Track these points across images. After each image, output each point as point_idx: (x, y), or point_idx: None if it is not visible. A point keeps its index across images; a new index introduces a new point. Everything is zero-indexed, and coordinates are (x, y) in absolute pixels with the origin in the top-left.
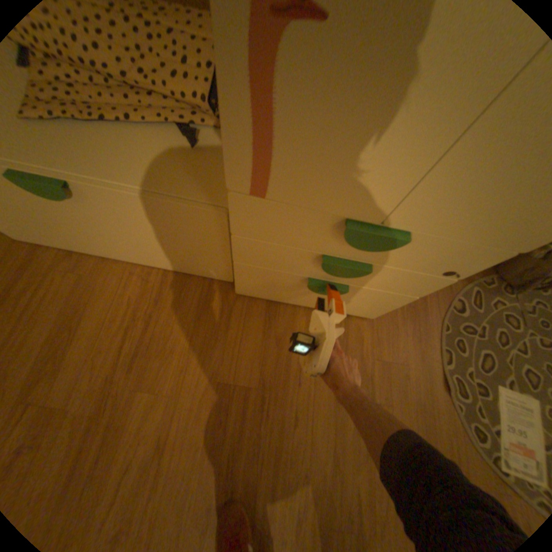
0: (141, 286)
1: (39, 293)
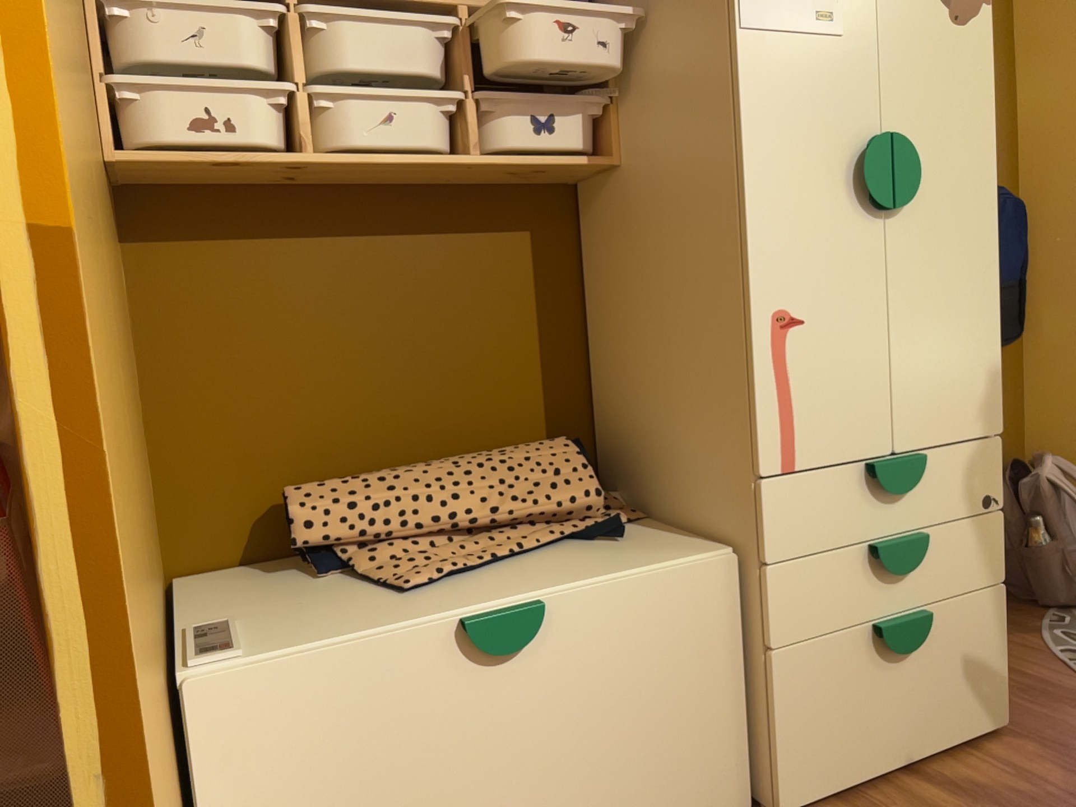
0: None
1: None
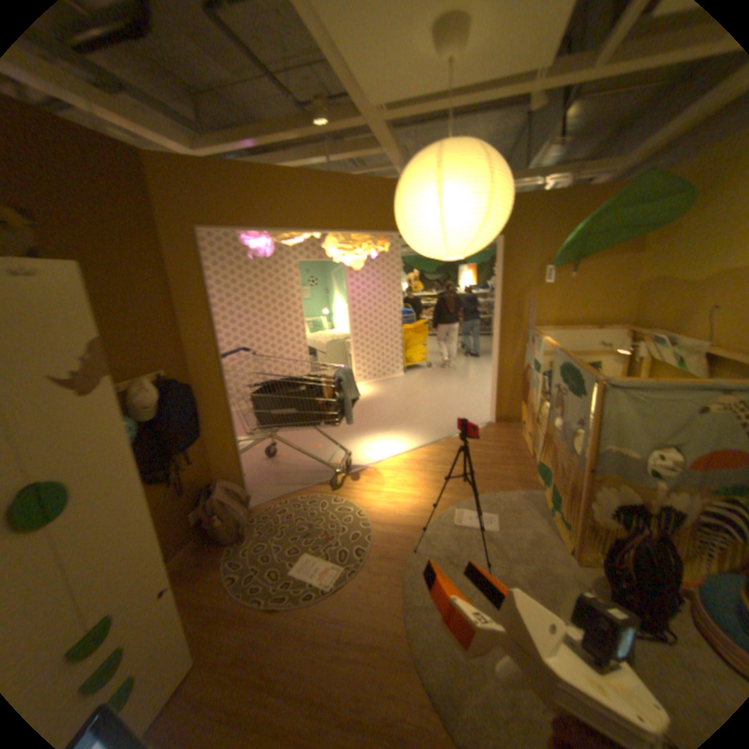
0: None
1: None
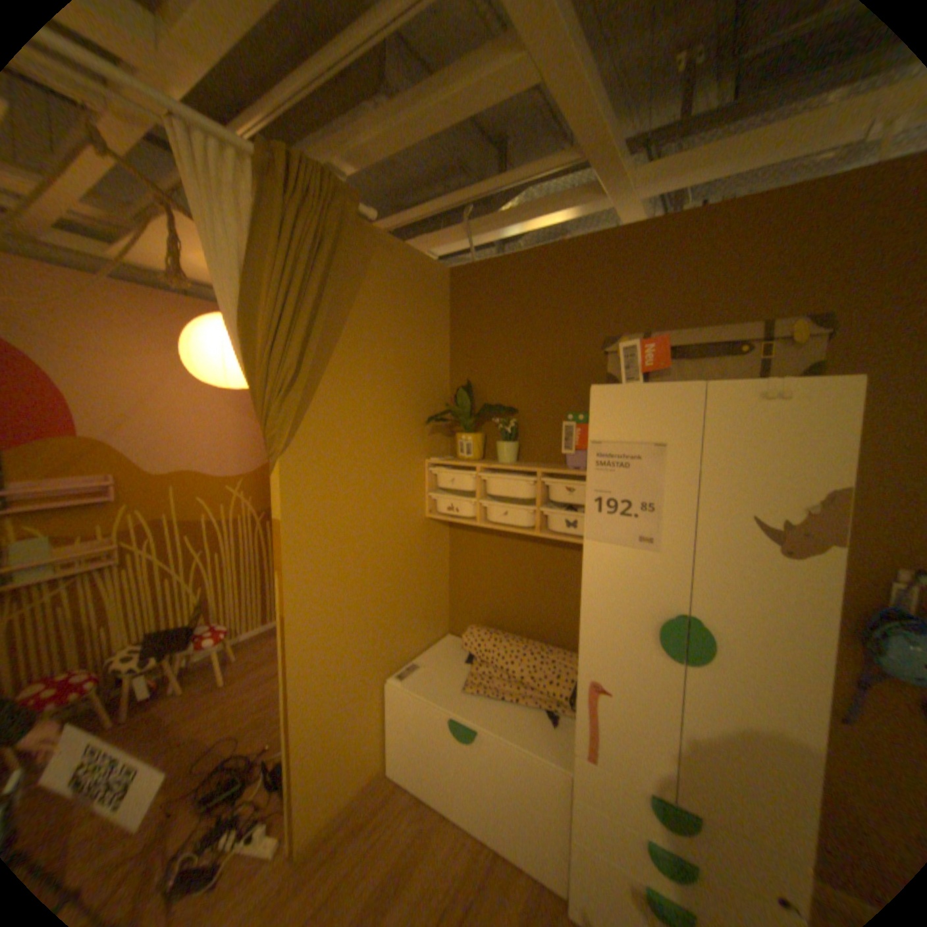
0: (470, 864)
1: (386, 834)
